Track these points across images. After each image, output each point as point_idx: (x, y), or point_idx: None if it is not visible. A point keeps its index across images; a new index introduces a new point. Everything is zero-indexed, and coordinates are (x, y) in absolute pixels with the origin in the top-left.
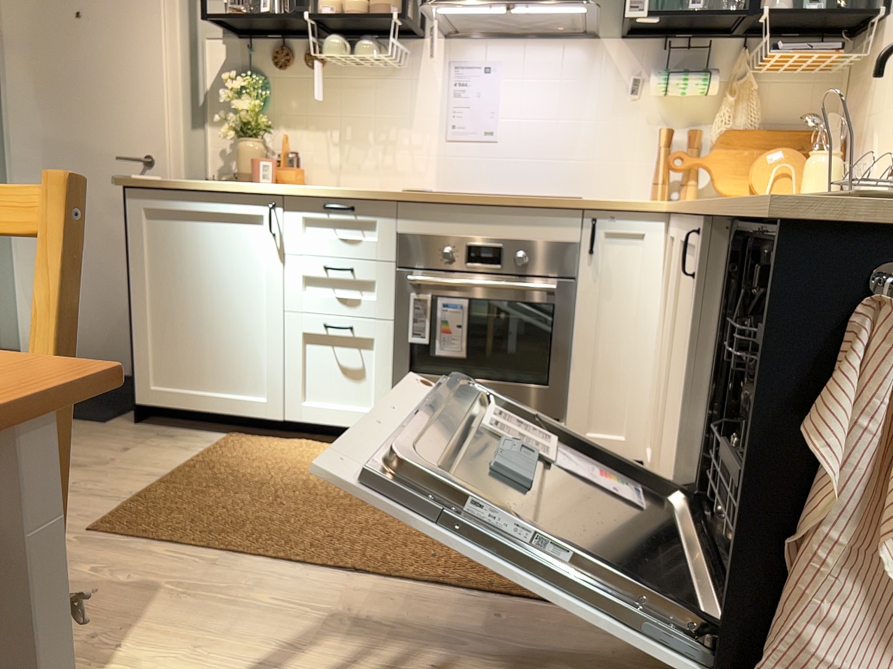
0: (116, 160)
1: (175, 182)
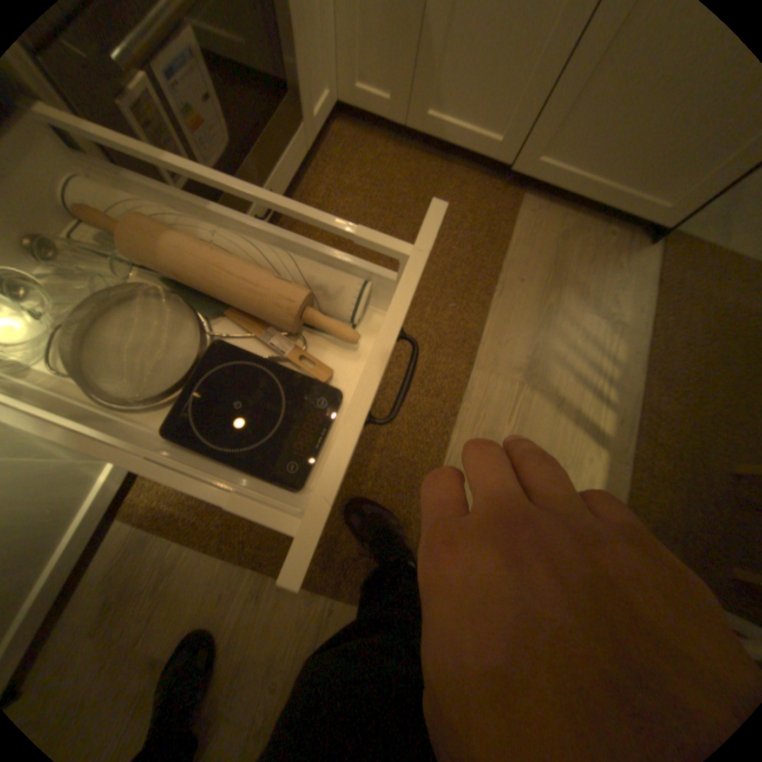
0: None
1: None
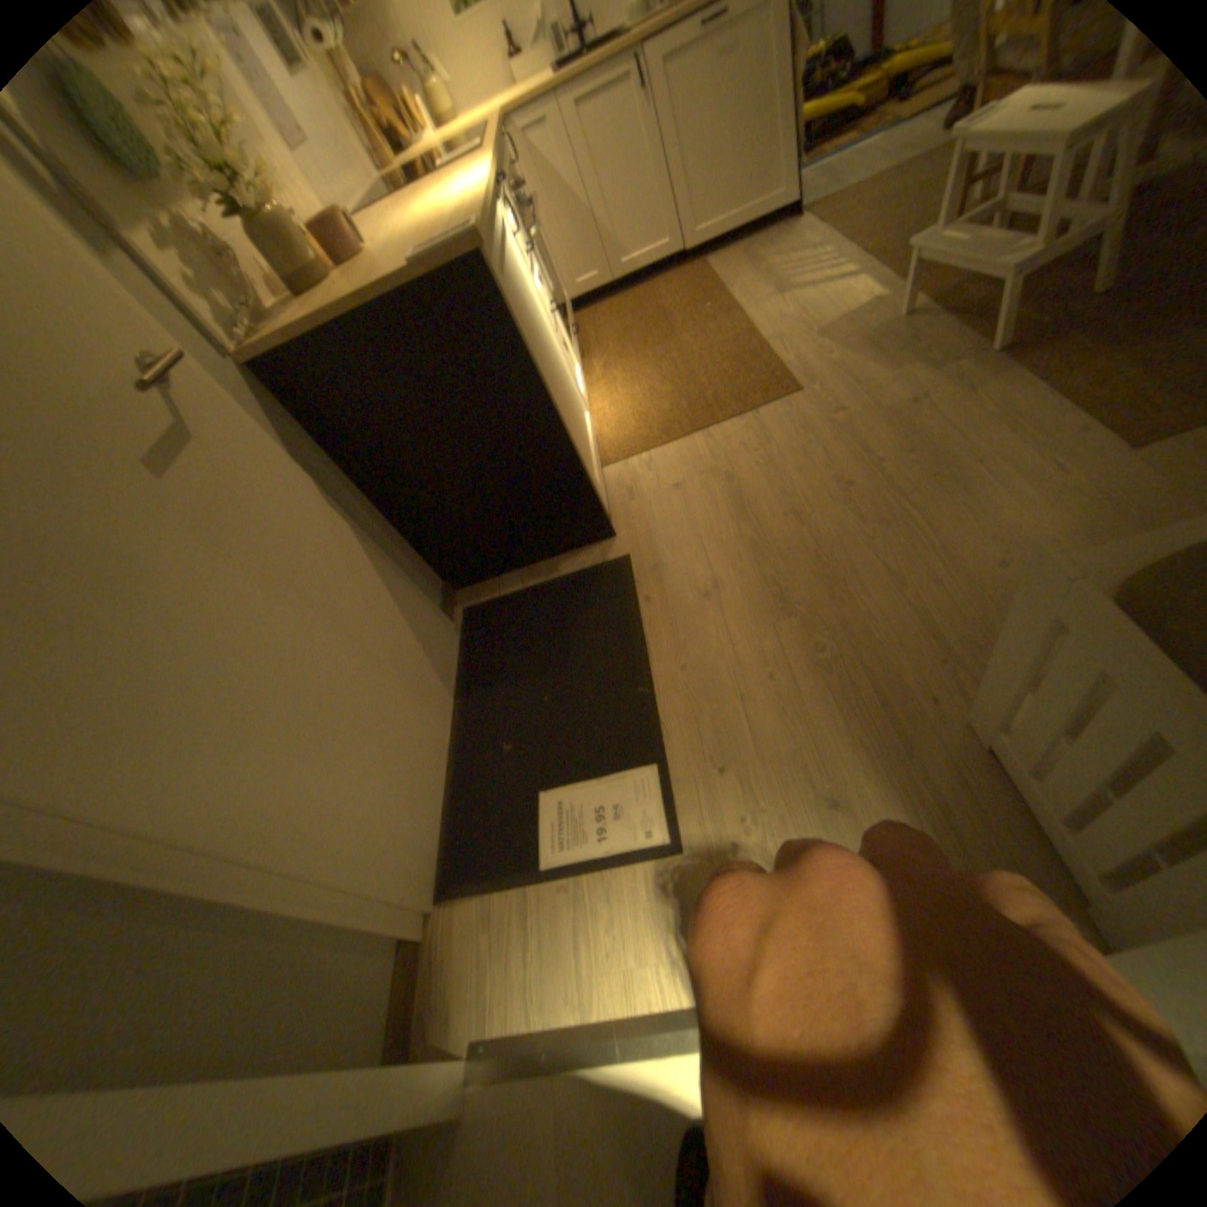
0: (148, 386)
1: (483, 199)
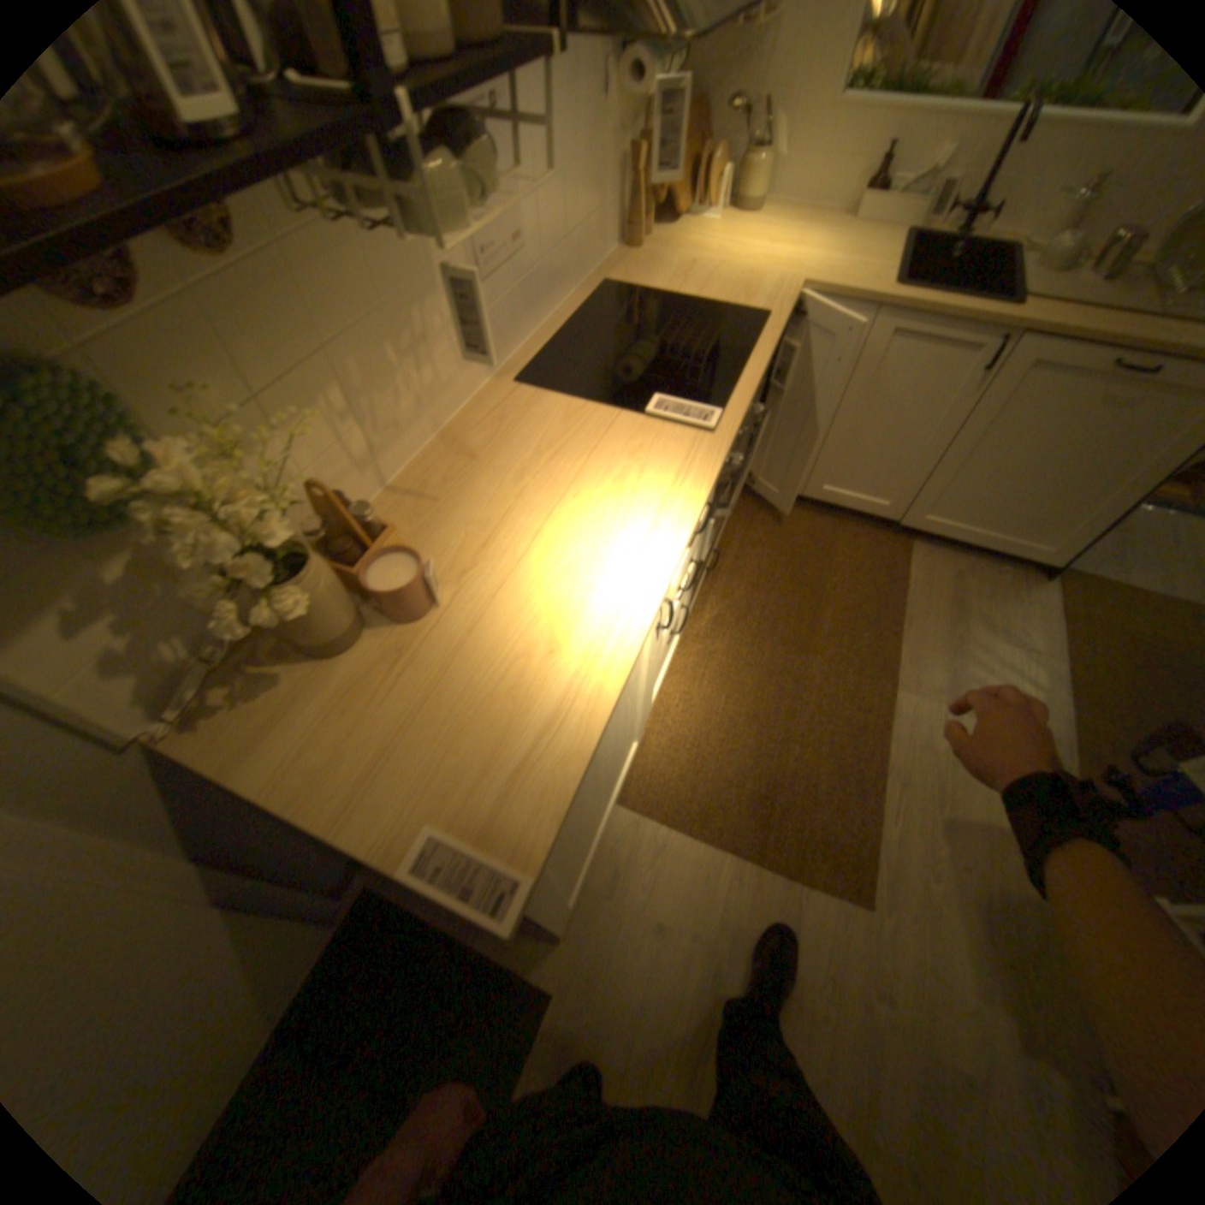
0: None
1: (585, 763)
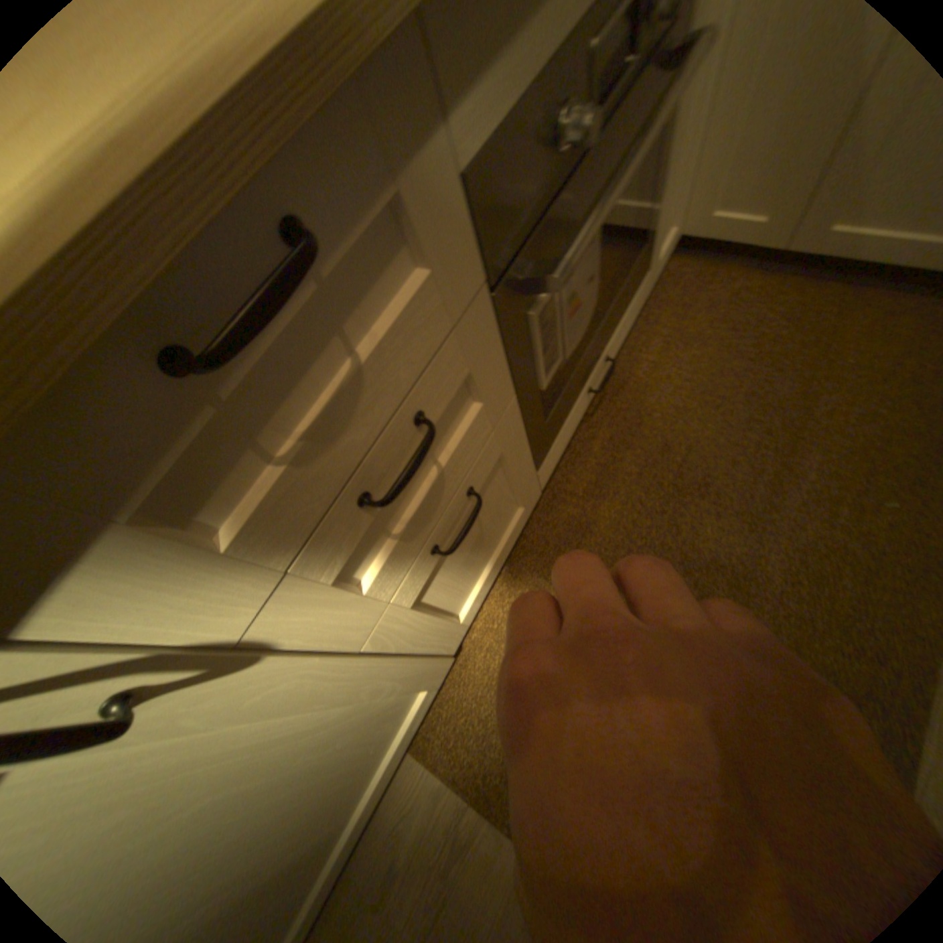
0: None
1: None
